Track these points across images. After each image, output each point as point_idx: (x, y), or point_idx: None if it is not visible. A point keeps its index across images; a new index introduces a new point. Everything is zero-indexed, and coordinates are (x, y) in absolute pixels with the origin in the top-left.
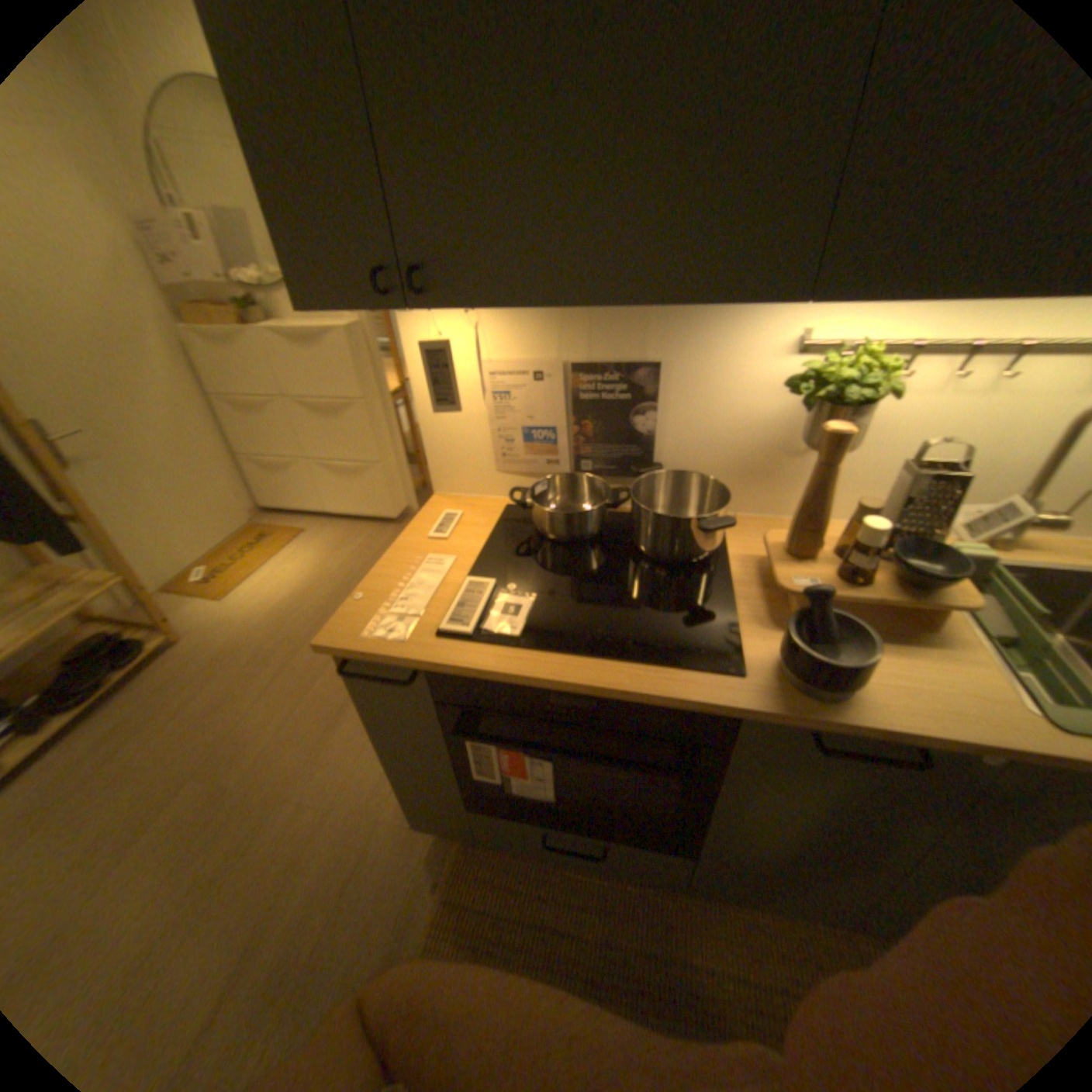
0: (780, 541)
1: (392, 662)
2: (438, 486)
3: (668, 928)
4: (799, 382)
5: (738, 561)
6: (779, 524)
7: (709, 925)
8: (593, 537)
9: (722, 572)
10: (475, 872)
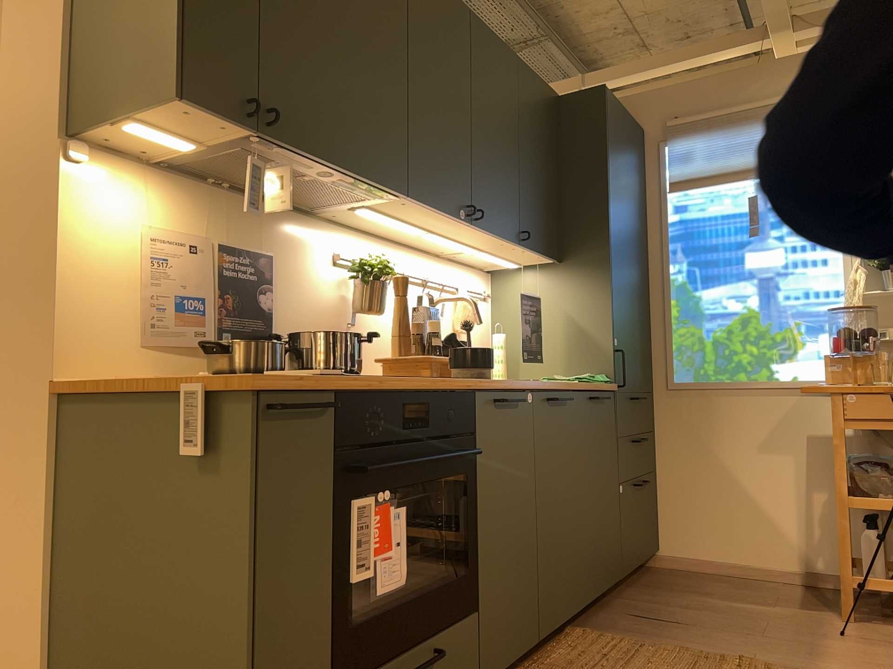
0: (386, 357)
1: (317, 384)
2: (60, 368)
3: None
4: (350, 272)
5: None
6: None
7: None
8: None
9: None
10: None
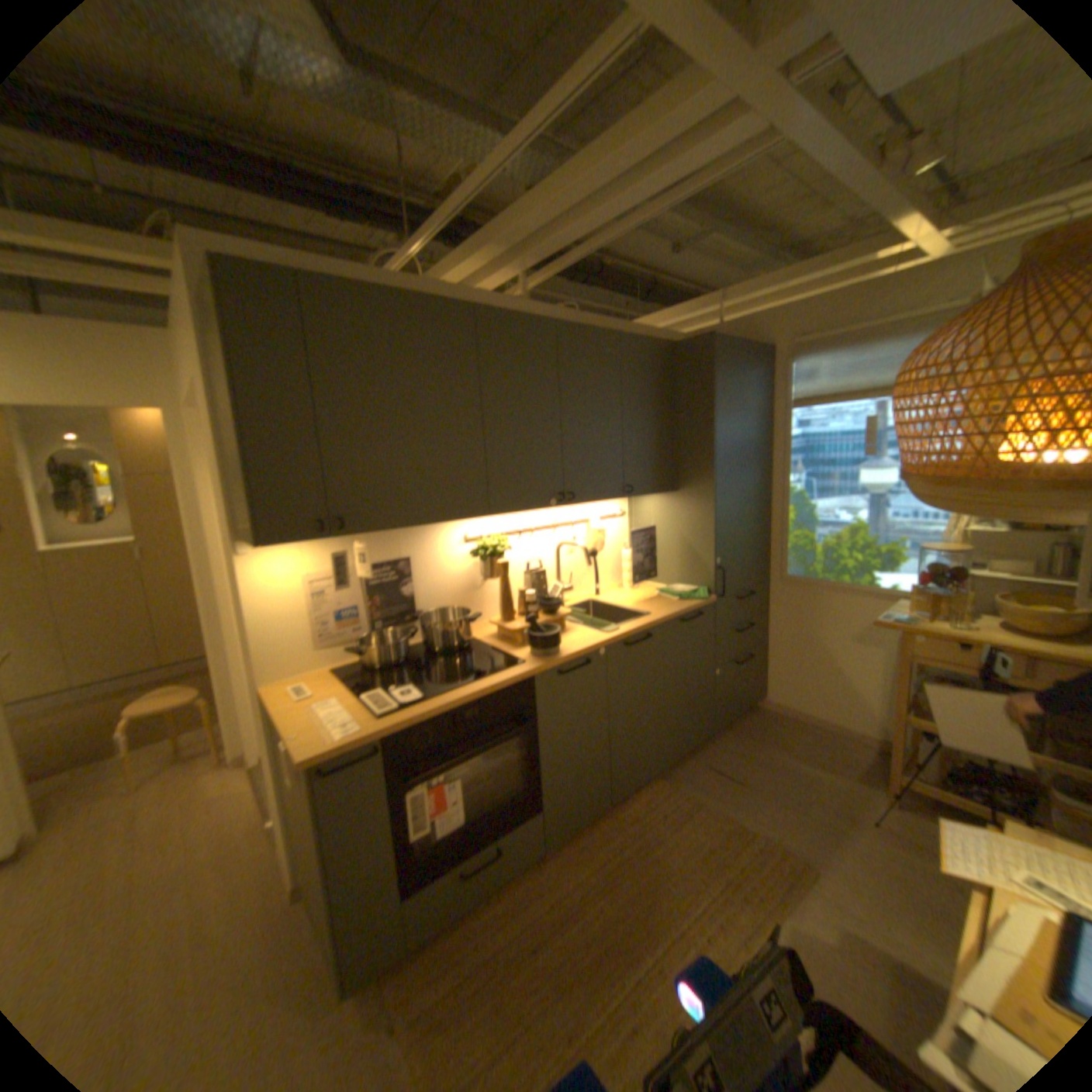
0: (496, 620)
1: (362, 741)
2: (261, 680)
3: (546, 888)
4: (473, 553)
5: (482, 639)
6: (483, 624)
7: (562, 868)
8: (404, 659)
9: (480, 645)
10: (412, 986)
